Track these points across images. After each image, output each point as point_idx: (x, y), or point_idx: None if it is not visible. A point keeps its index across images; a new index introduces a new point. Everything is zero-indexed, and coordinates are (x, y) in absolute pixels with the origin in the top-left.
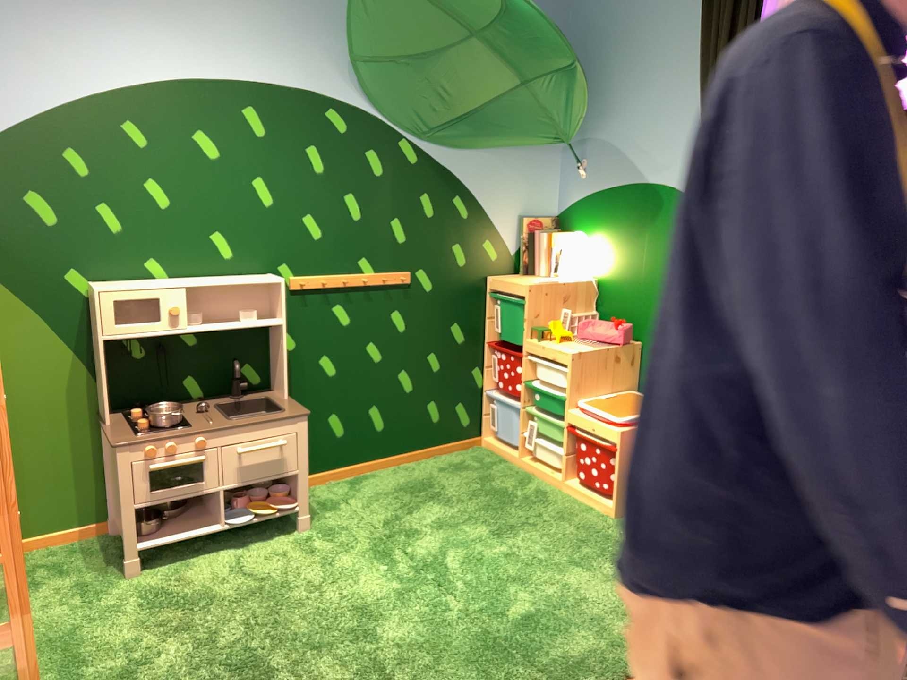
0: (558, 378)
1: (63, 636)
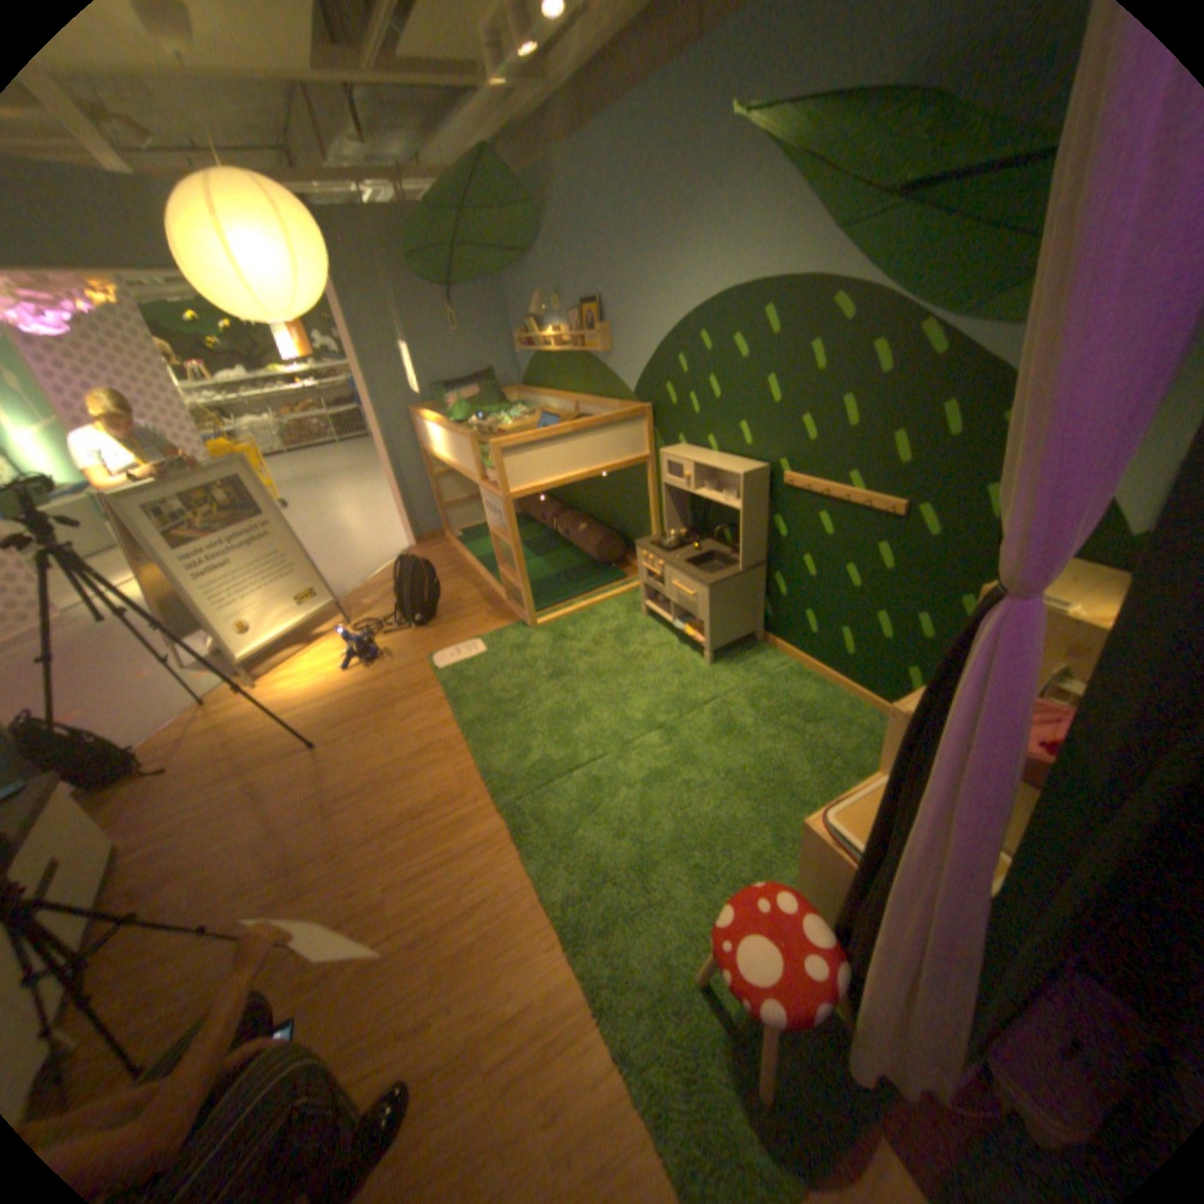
0: None
1: (594, 615)
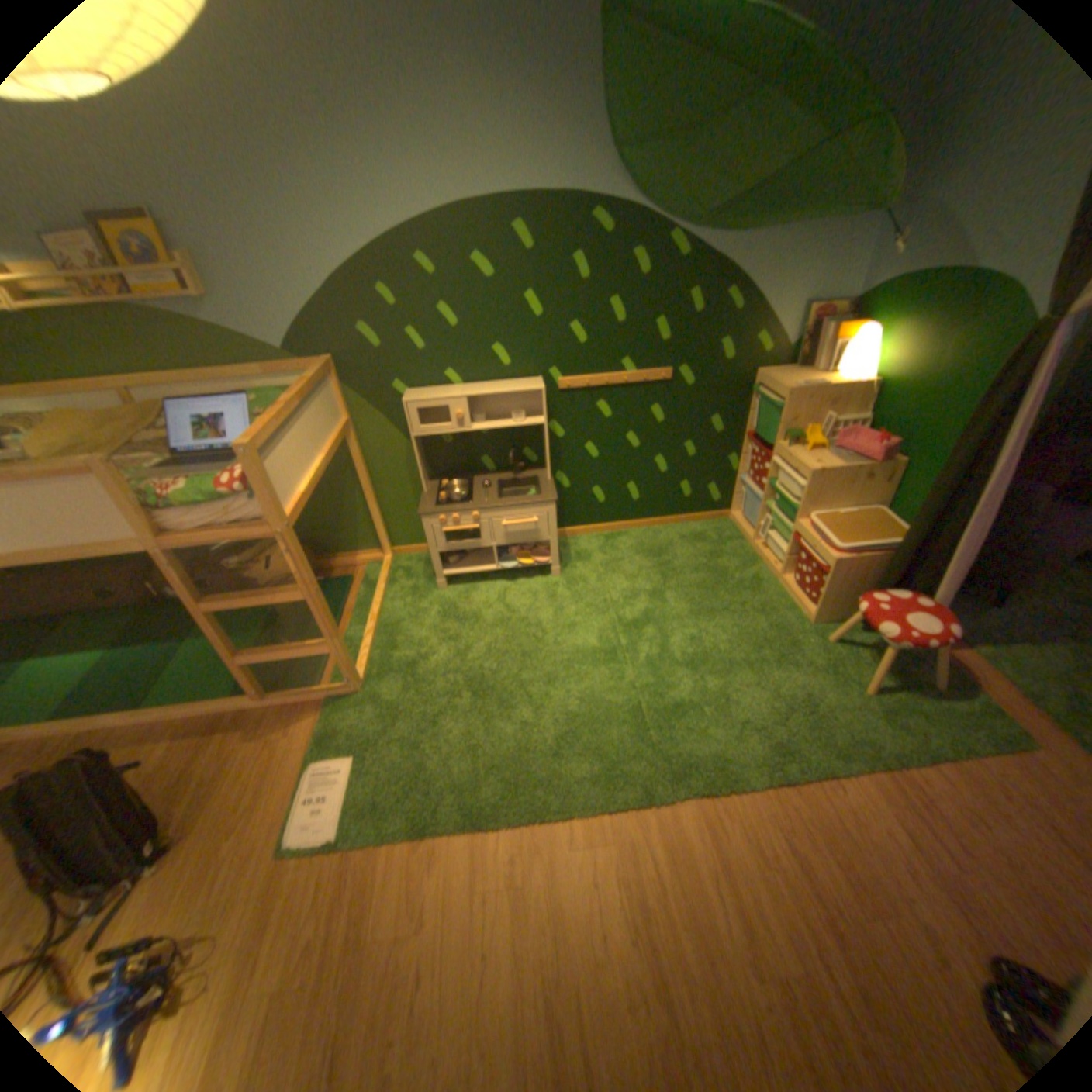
0: (795, 487)
1: (393, 625)
